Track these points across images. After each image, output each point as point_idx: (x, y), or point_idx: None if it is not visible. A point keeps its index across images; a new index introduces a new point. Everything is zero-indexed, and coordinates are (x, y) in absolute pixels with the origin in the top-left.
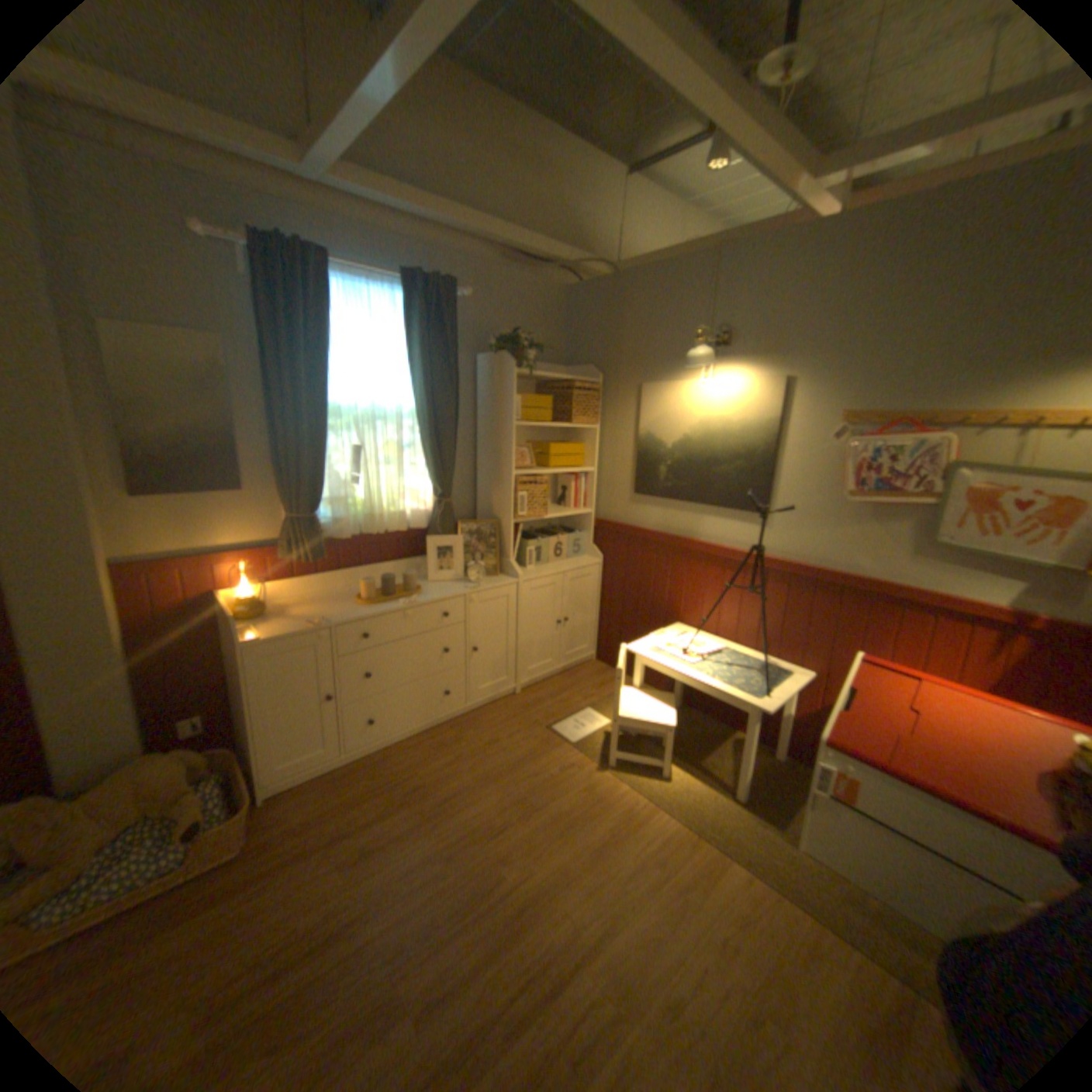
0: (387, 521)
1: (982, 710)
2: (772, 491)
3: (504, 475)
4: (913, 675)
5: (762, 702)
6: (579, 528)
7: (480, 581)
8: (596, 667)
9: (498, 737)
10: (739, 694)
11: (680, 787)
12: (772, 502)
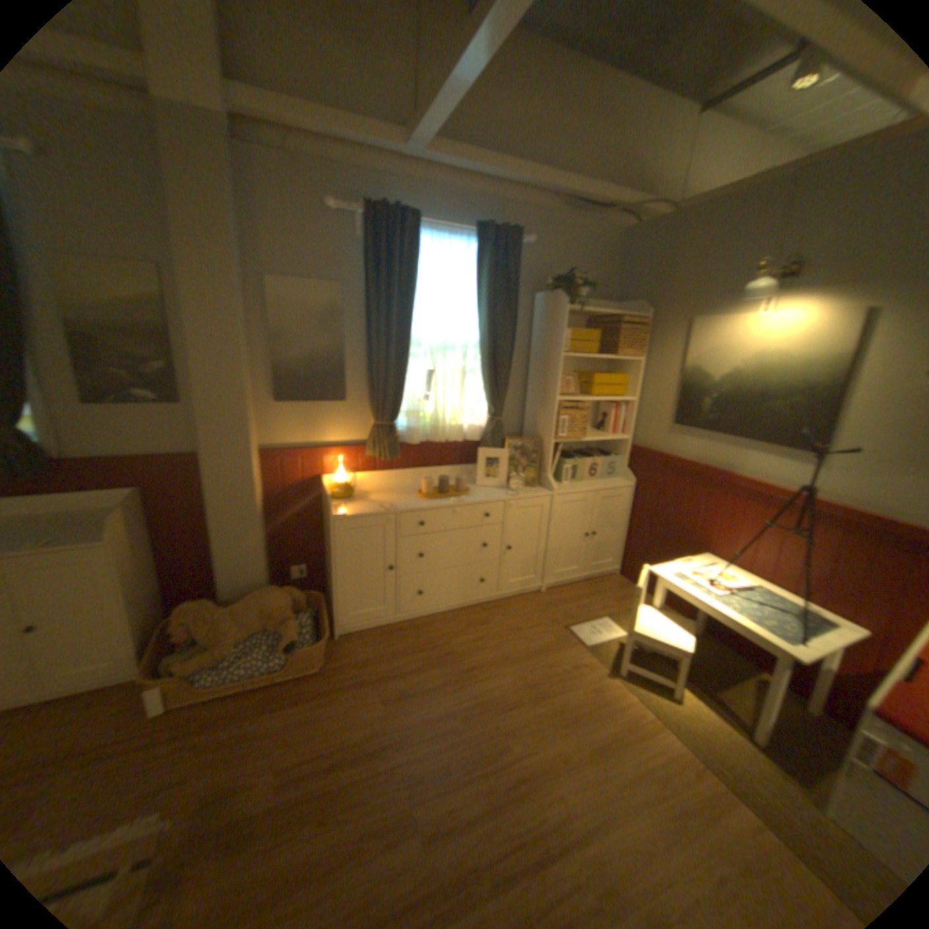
0: (447, 432)
1: None
2: (835, 431)
3: (548, 400)
4: None
5: (797, 650)
6: (616, 452)
7: (518, 490)
8: (620, 581)
9: (521, 627)
10: (769, 636)
11: (692, 713)
12: (834, 442)
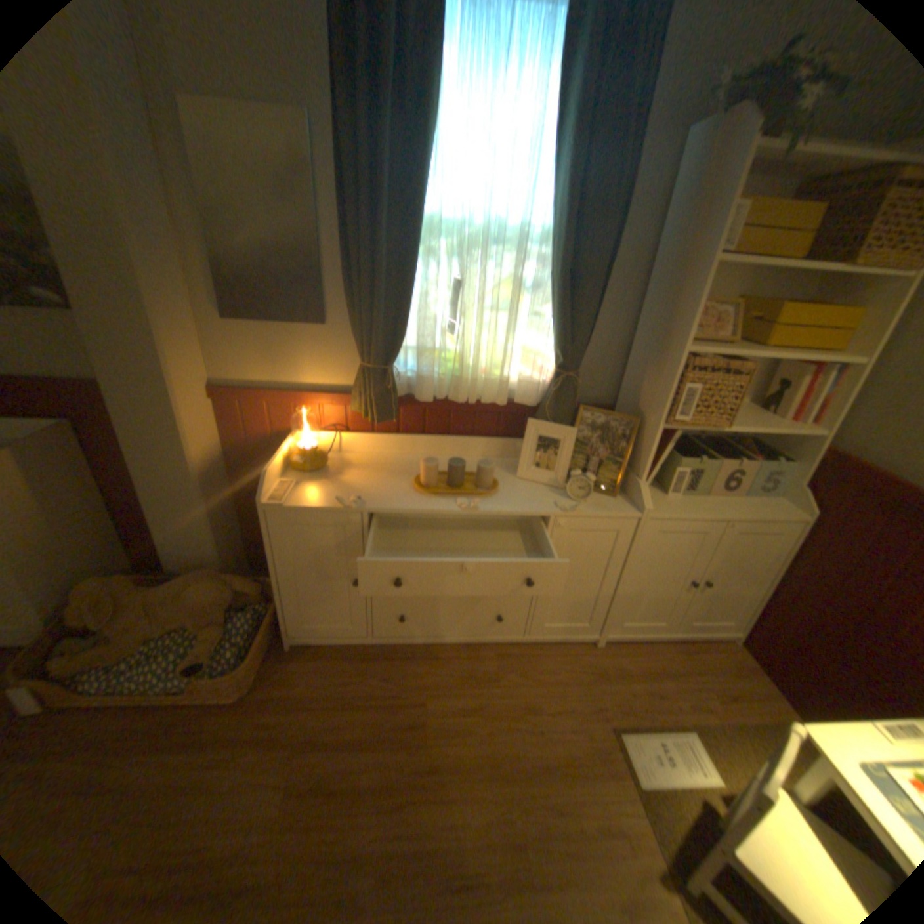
0: (486, 386)
1: None
2: None
3: (673, 348)
4: None
5: None
6: (794, 454)
7: (583, 500)
8: (742, 659)
9: (544, 706)
10: None
11: None
12: None
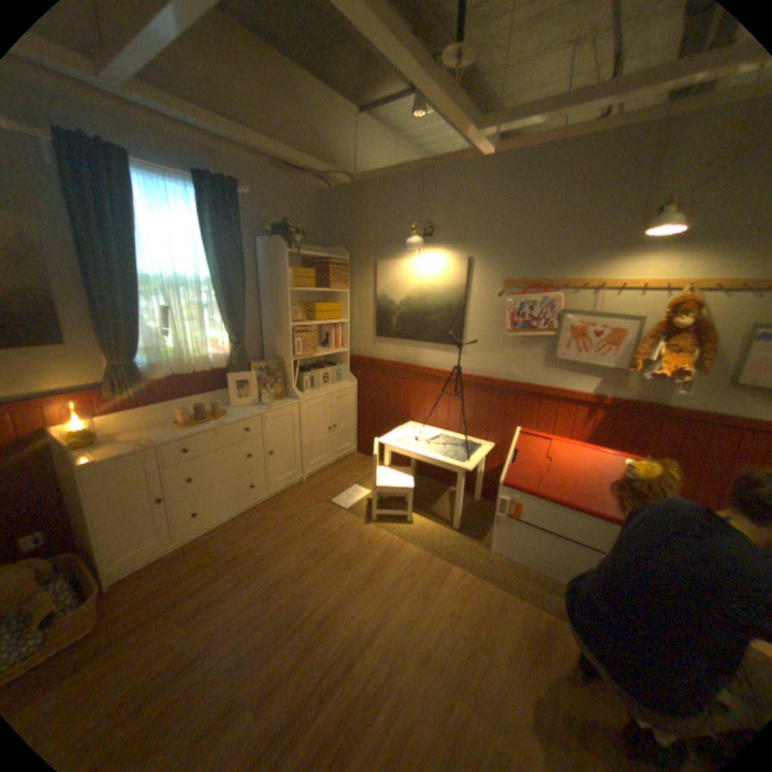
0: (194, 364)
1: (582, 453)
2: (463, 332)
3: (283, 326)
4: (546, 437)
5: (465, 465)
6: (340, 362)
7: (271, 404)
8: (358, 457)
9: (293, 513)
10: (451, 461)
11: (418, 526)
12: (463, 338)
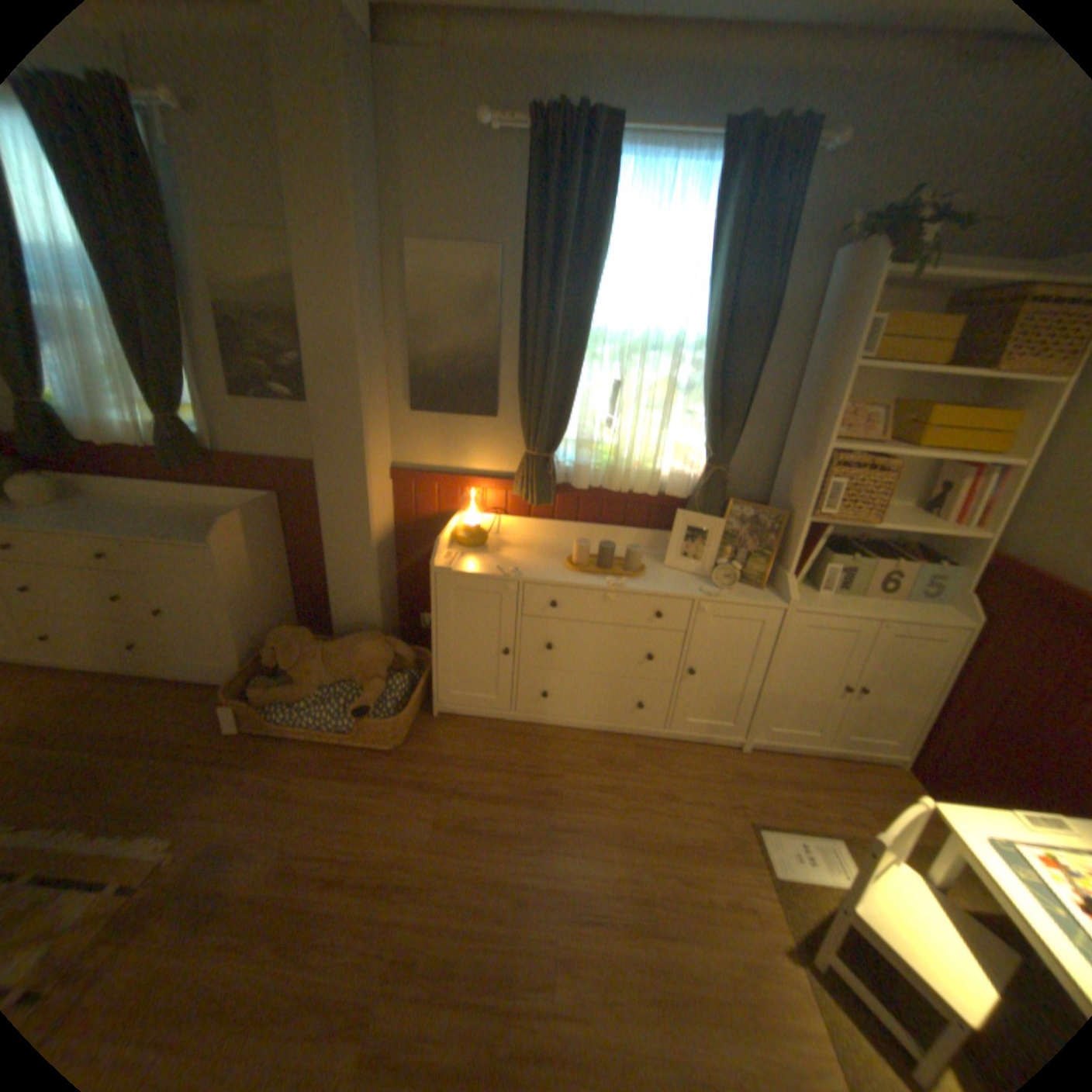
0: (638, 479)
1: None
2: None
3: (818, 445)
4: None
5: None
6: (960, 560)
7: (728, 588)
8: (908, 785)
9: (681, 796)
10: None
11: None
12: None
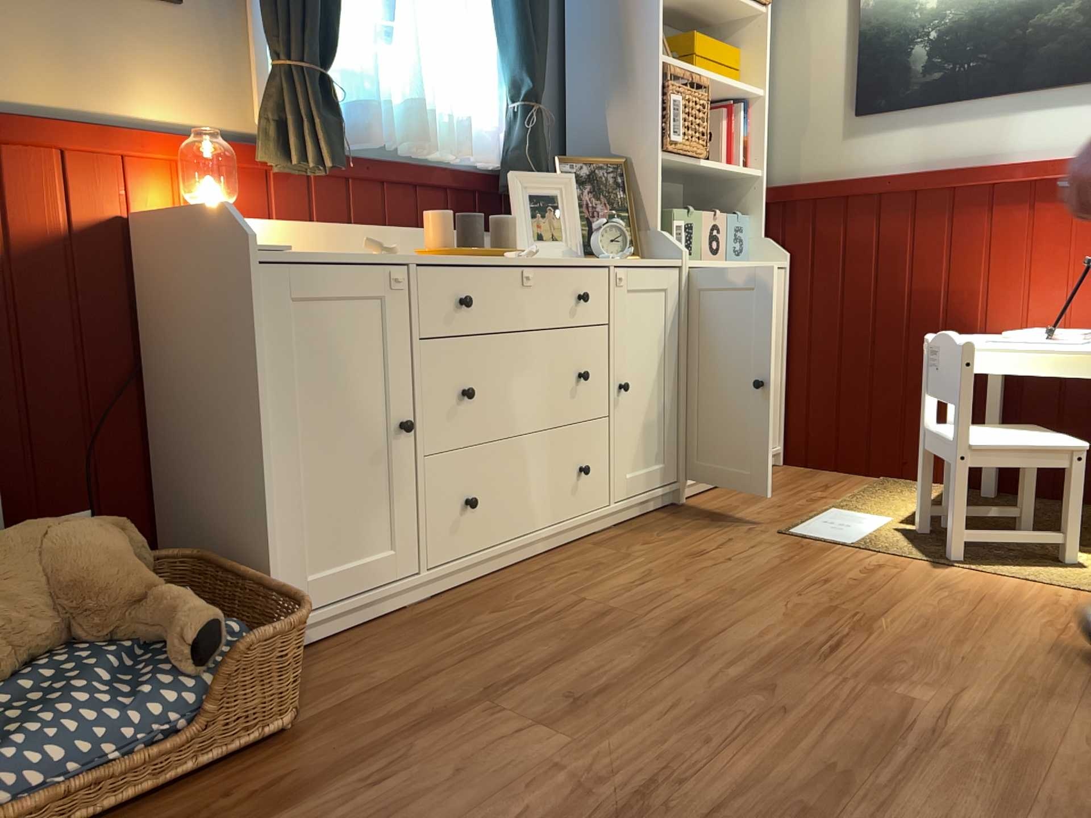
0: (434, 136)
1: None
2: None
3: (639, 62)
4: None
5: None
6: (737, 211)
7: (621, 253)
8: (793, 469)
9: (700, 547)
10: None
11: None
12: None
